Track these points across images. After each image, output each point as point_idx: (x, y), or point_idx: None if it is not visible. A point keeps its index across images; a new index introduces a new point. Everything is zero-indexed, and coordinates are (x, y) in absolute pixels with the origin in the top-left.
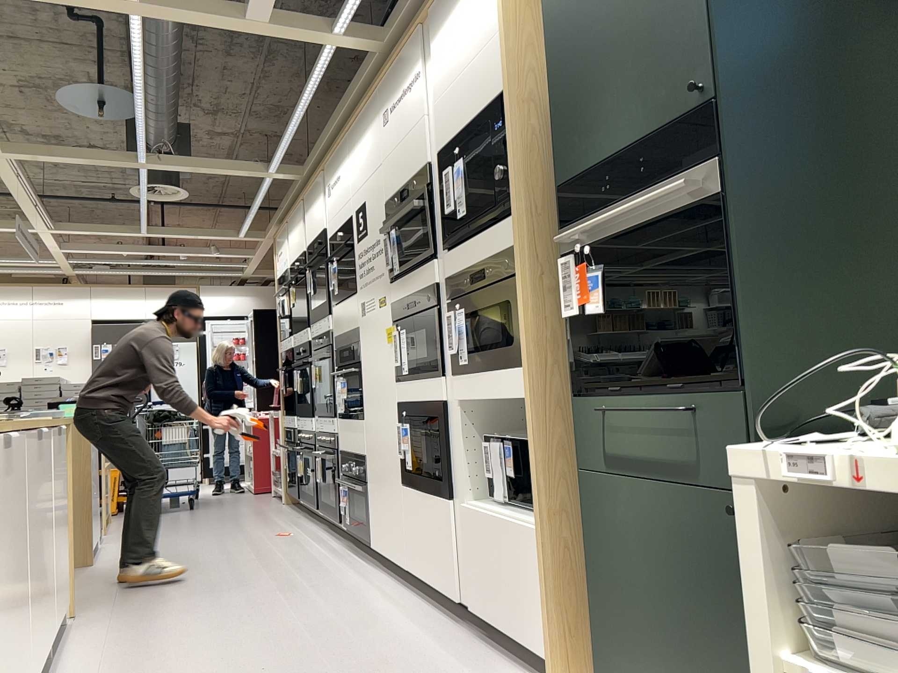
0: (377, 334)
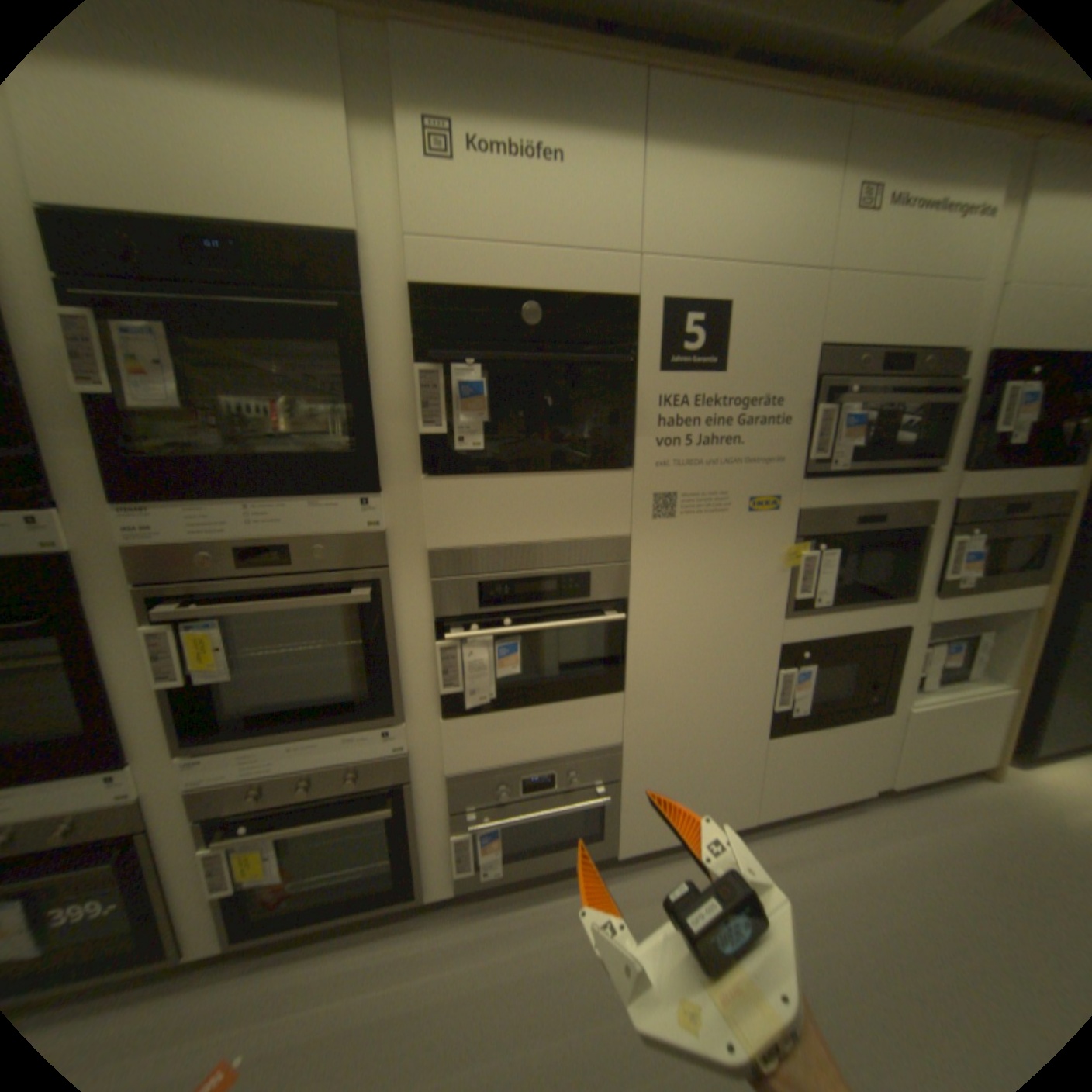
0: (731, 553)
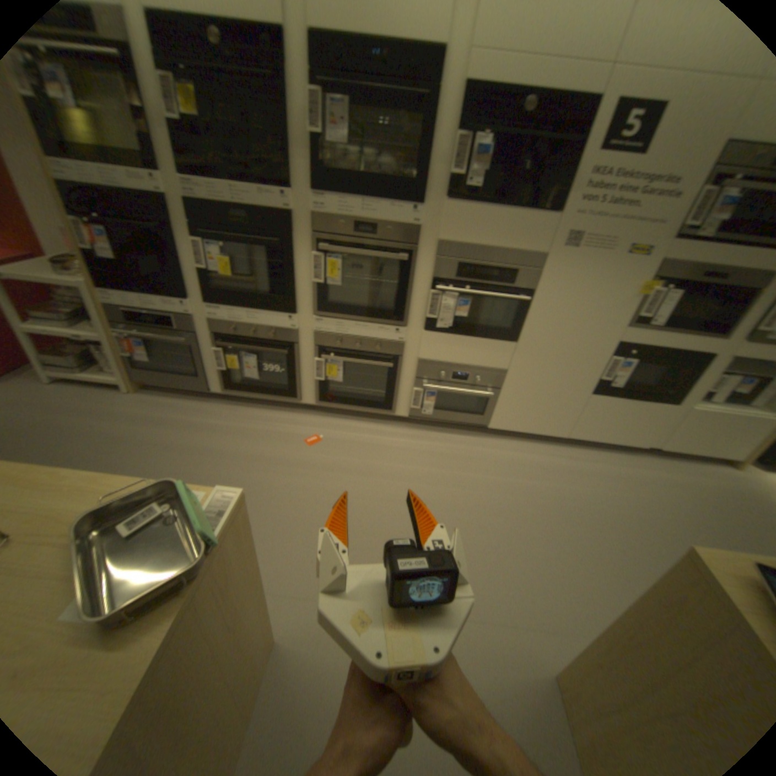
0: (607, 277)
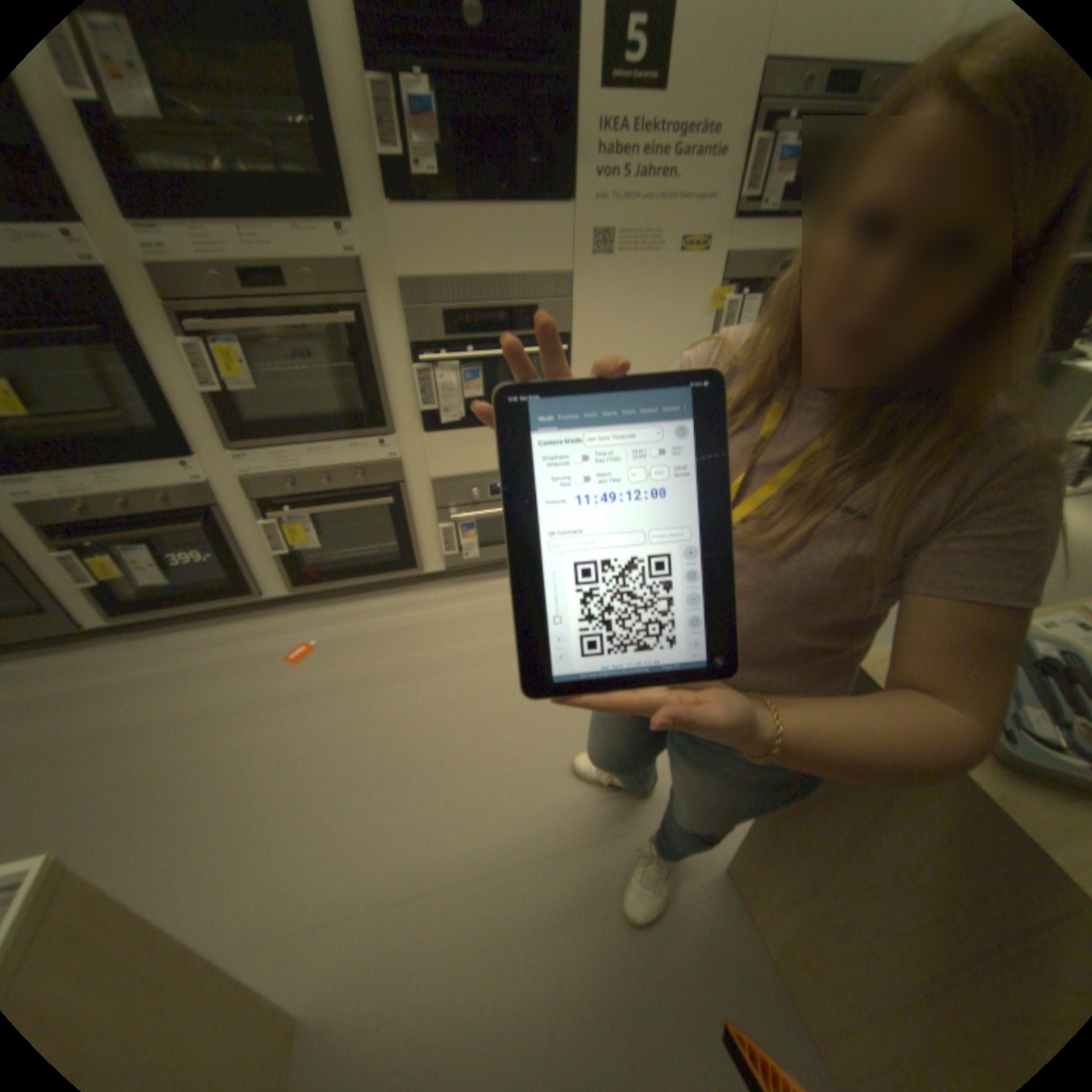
0: (662, 294)
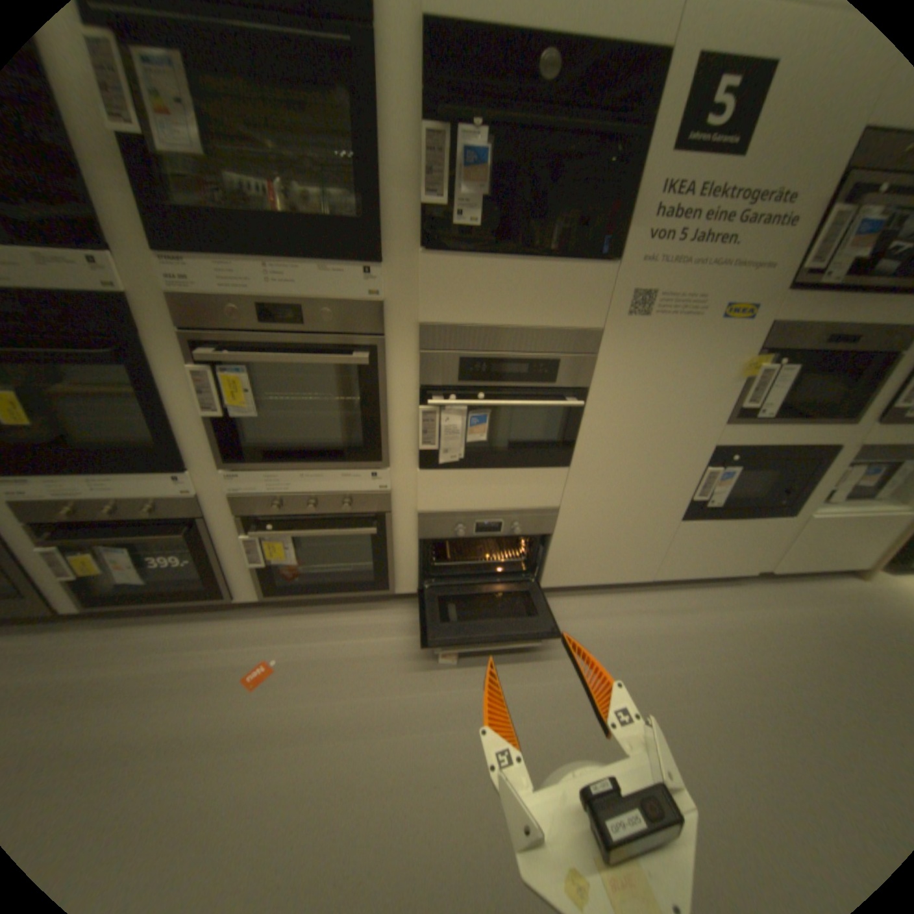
0: (694, 357)
